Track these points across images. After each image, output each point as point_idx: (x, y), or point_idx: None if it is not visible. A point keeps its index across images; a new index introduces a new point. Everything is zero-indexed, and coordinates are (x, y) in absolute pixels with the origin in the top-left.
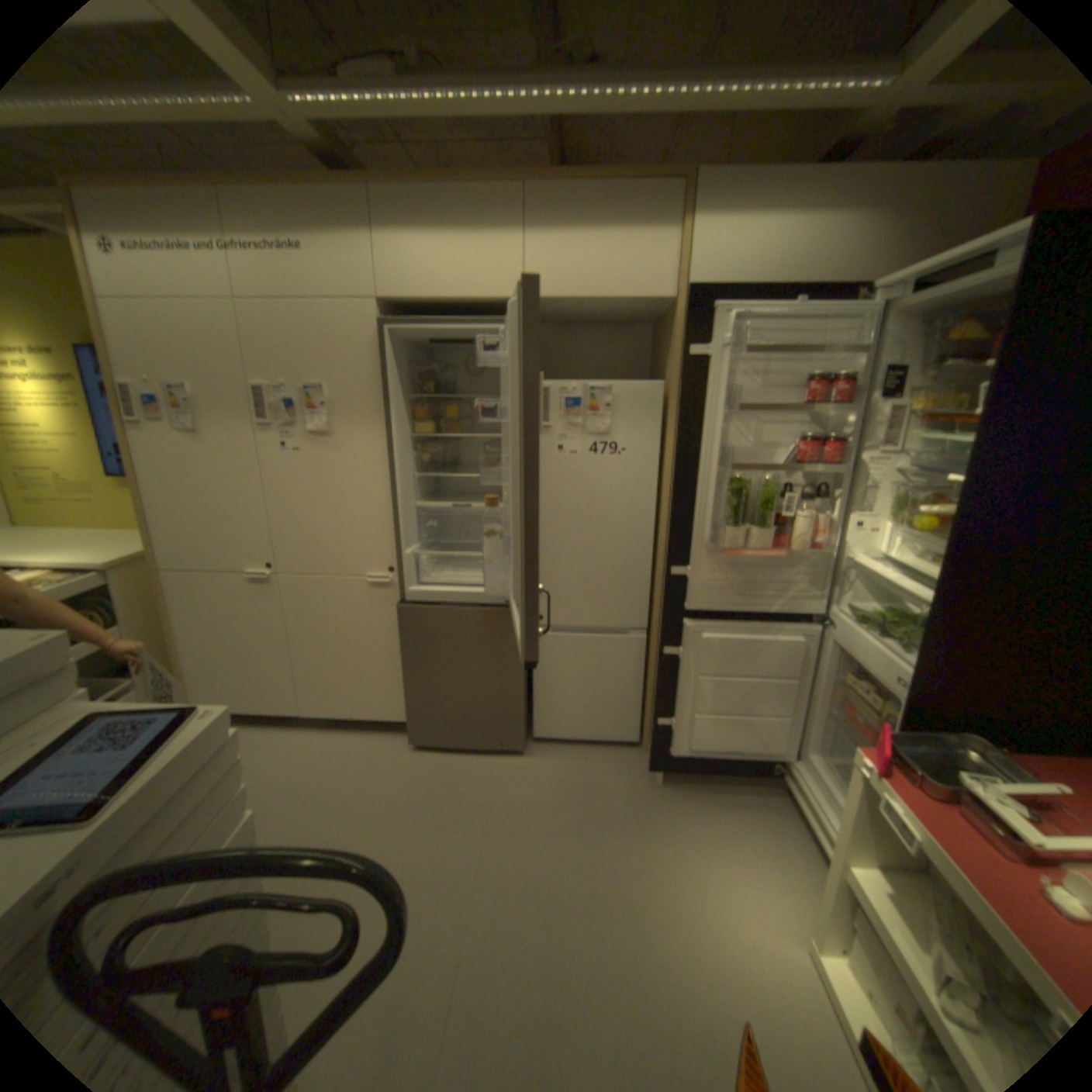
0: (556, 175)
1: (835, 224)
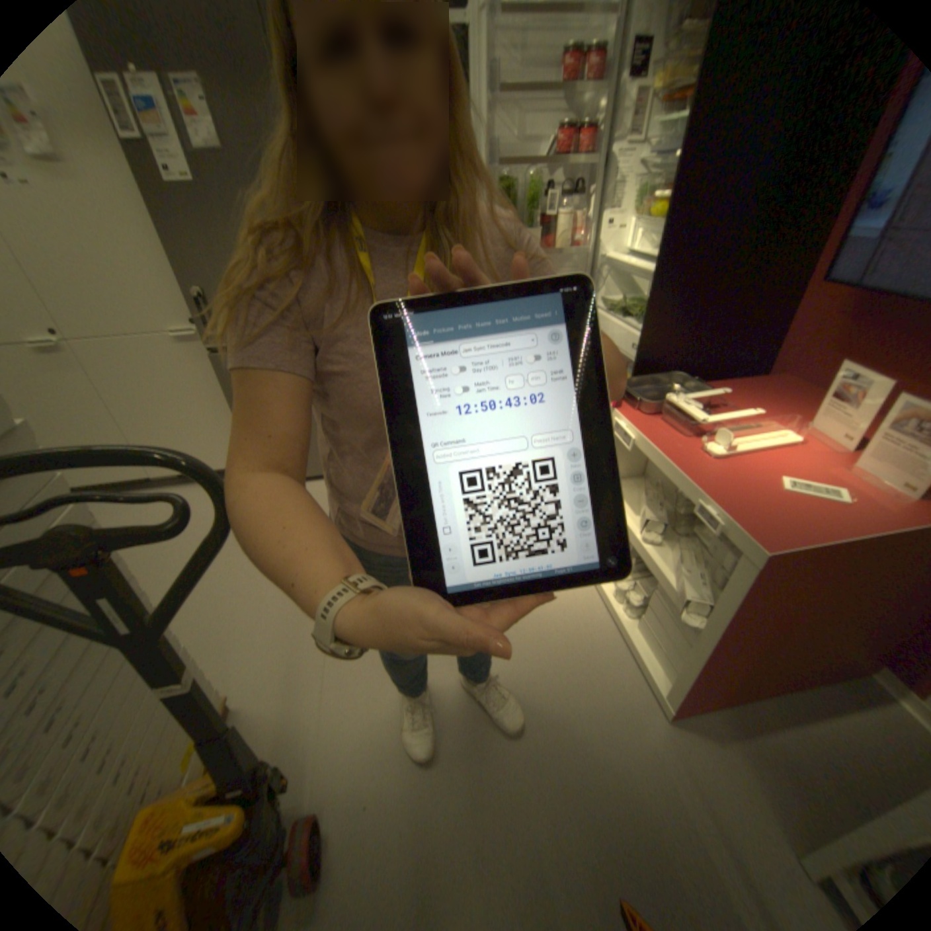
0: None
1: None
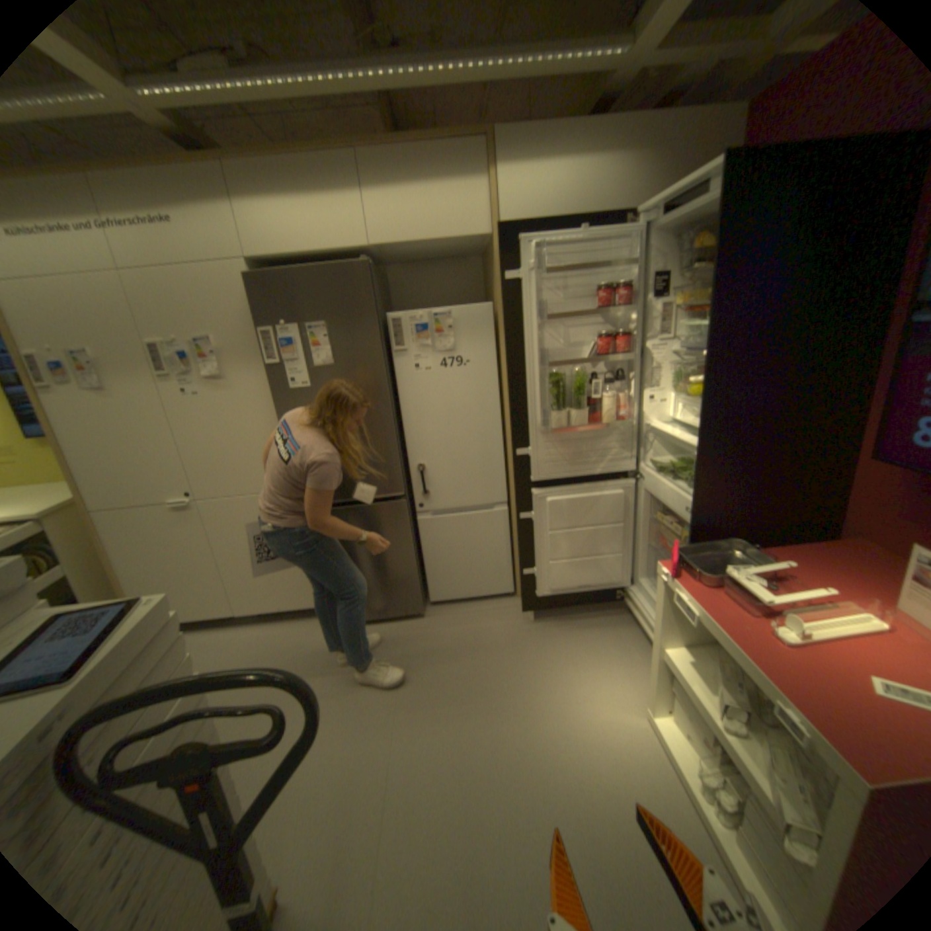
0: (379, 141)
1: (605, 164)
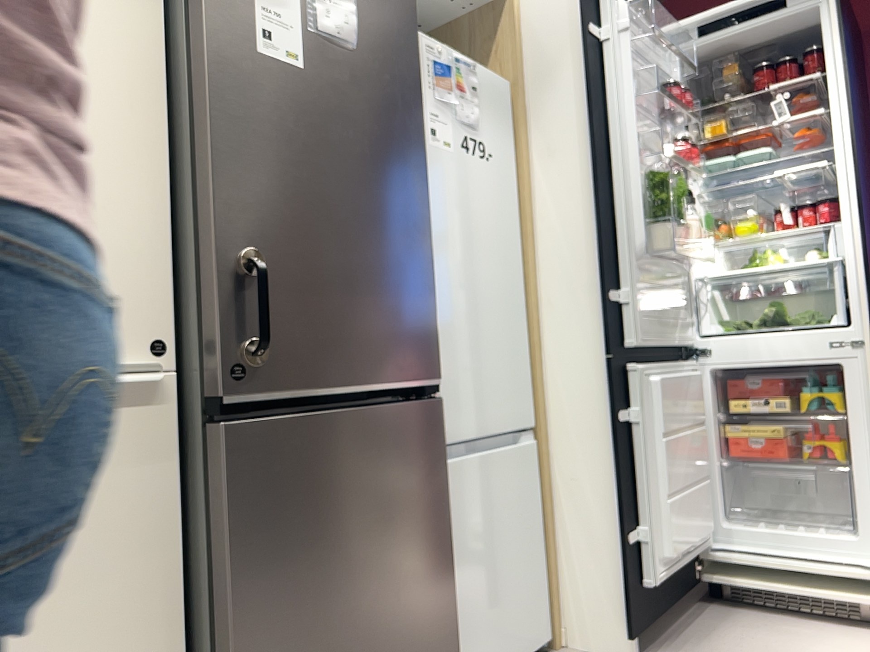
0: None
1: None
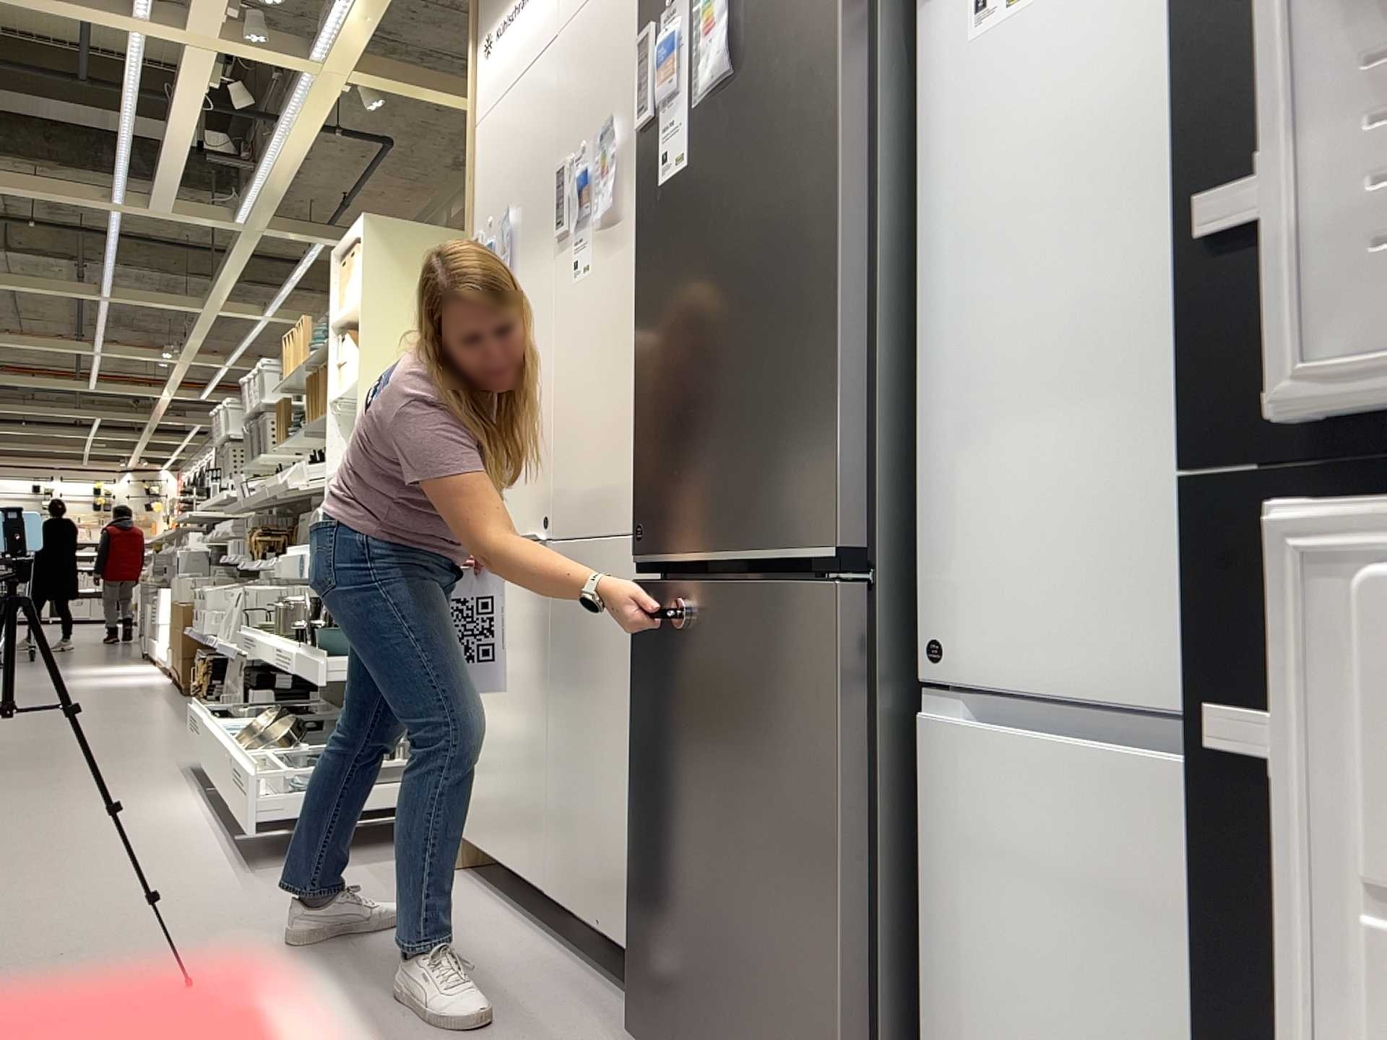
0: None
1: None
